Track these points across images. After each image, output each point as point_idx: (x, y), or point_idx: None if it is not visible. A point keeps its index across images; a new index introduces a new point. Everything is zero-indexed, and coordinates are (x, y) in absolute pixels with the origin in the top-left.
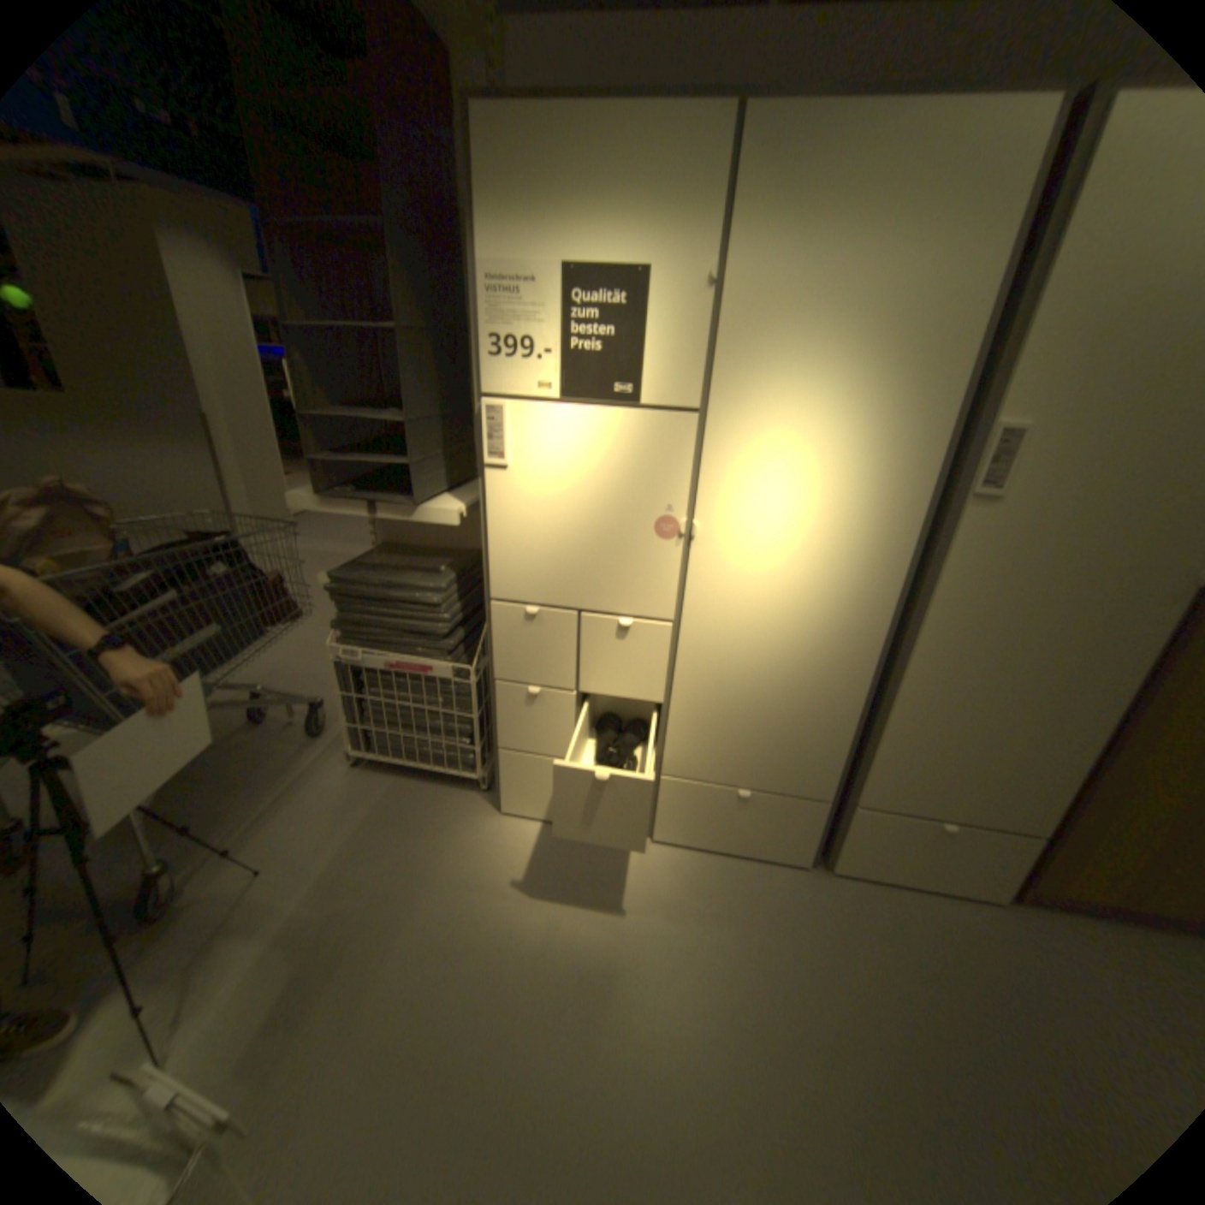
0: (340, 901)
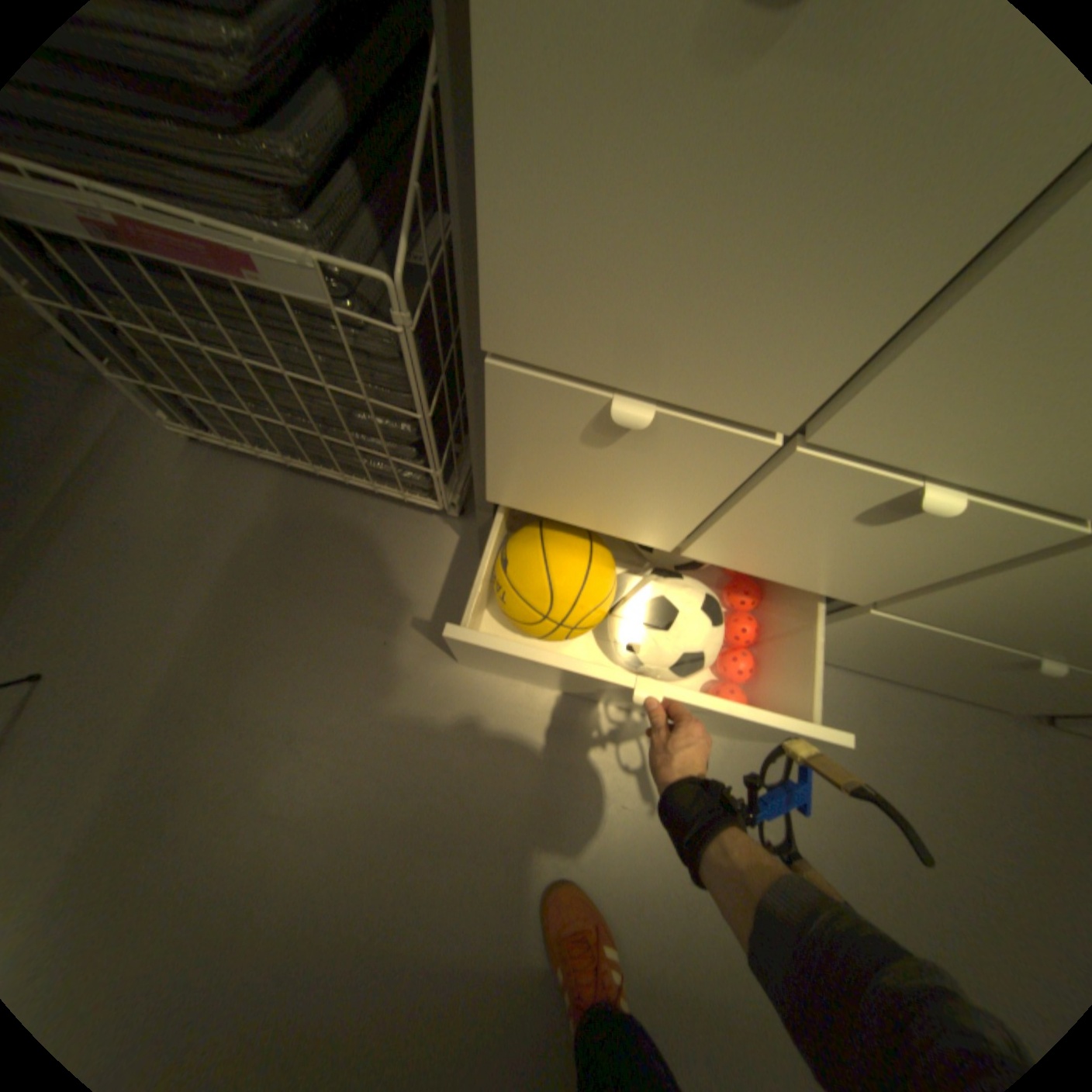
0: (208, 739)
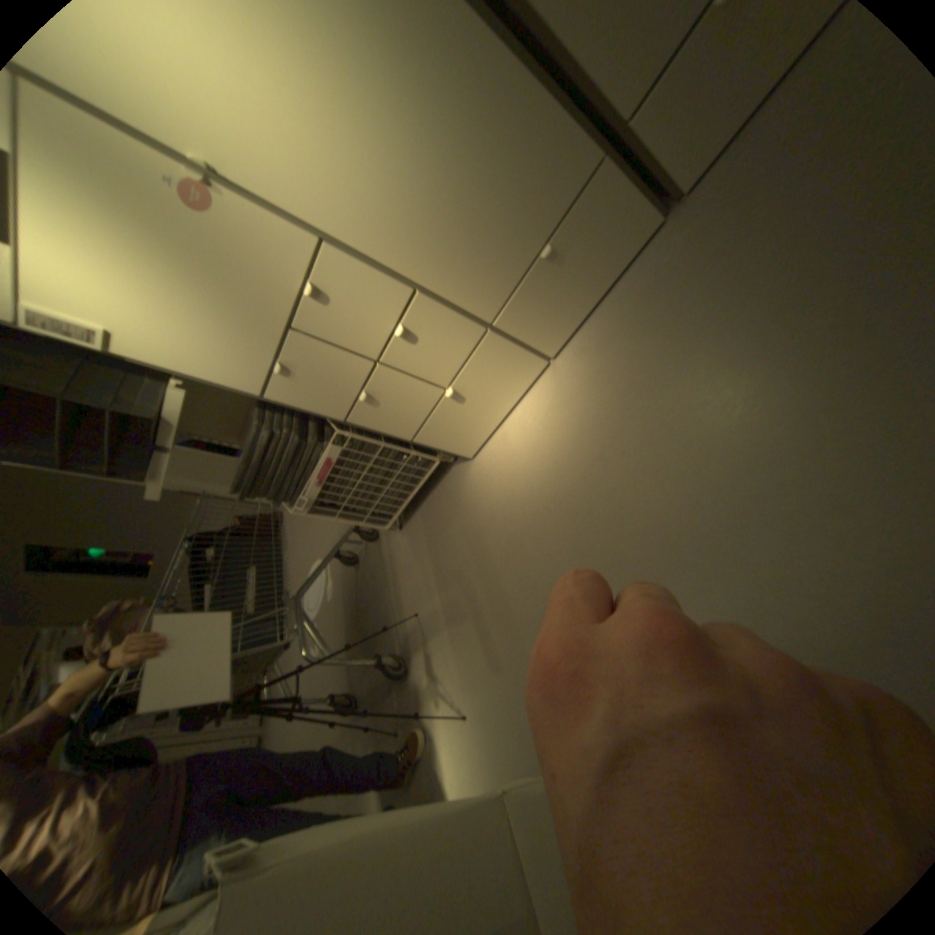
0: (455, 585)
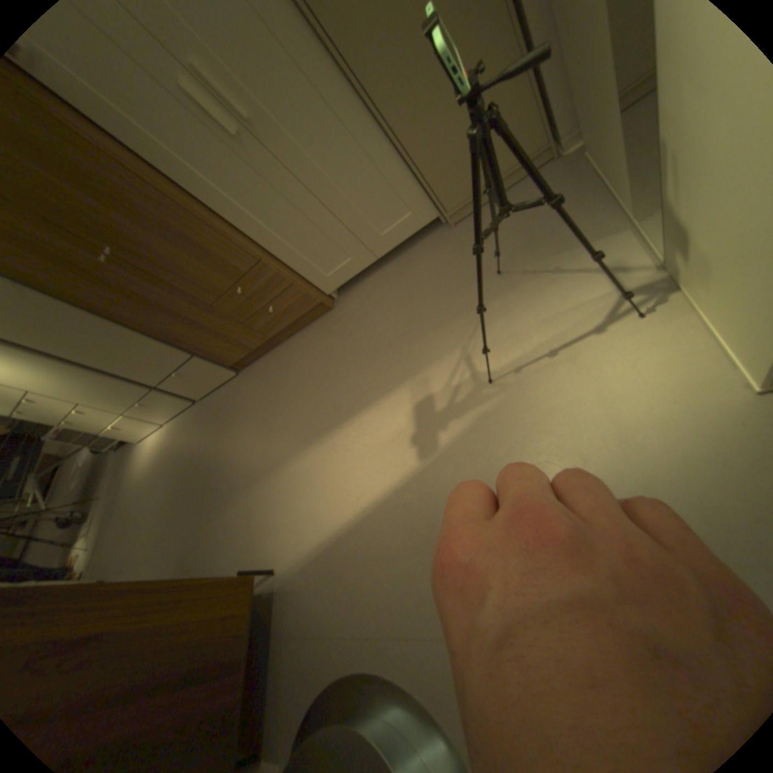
0: (111, 493)
